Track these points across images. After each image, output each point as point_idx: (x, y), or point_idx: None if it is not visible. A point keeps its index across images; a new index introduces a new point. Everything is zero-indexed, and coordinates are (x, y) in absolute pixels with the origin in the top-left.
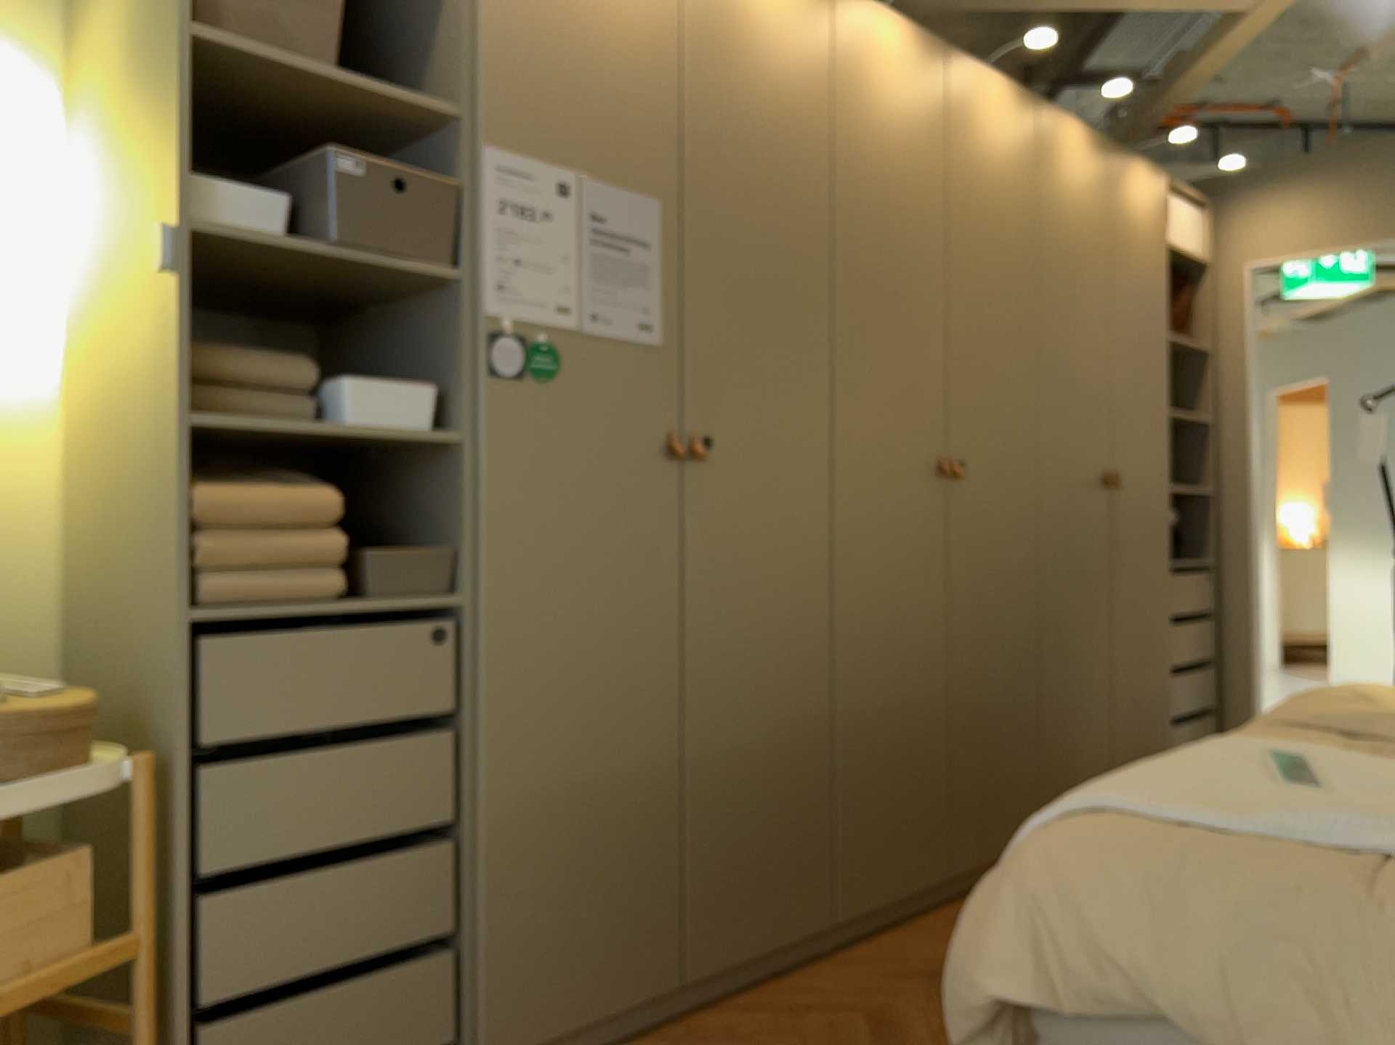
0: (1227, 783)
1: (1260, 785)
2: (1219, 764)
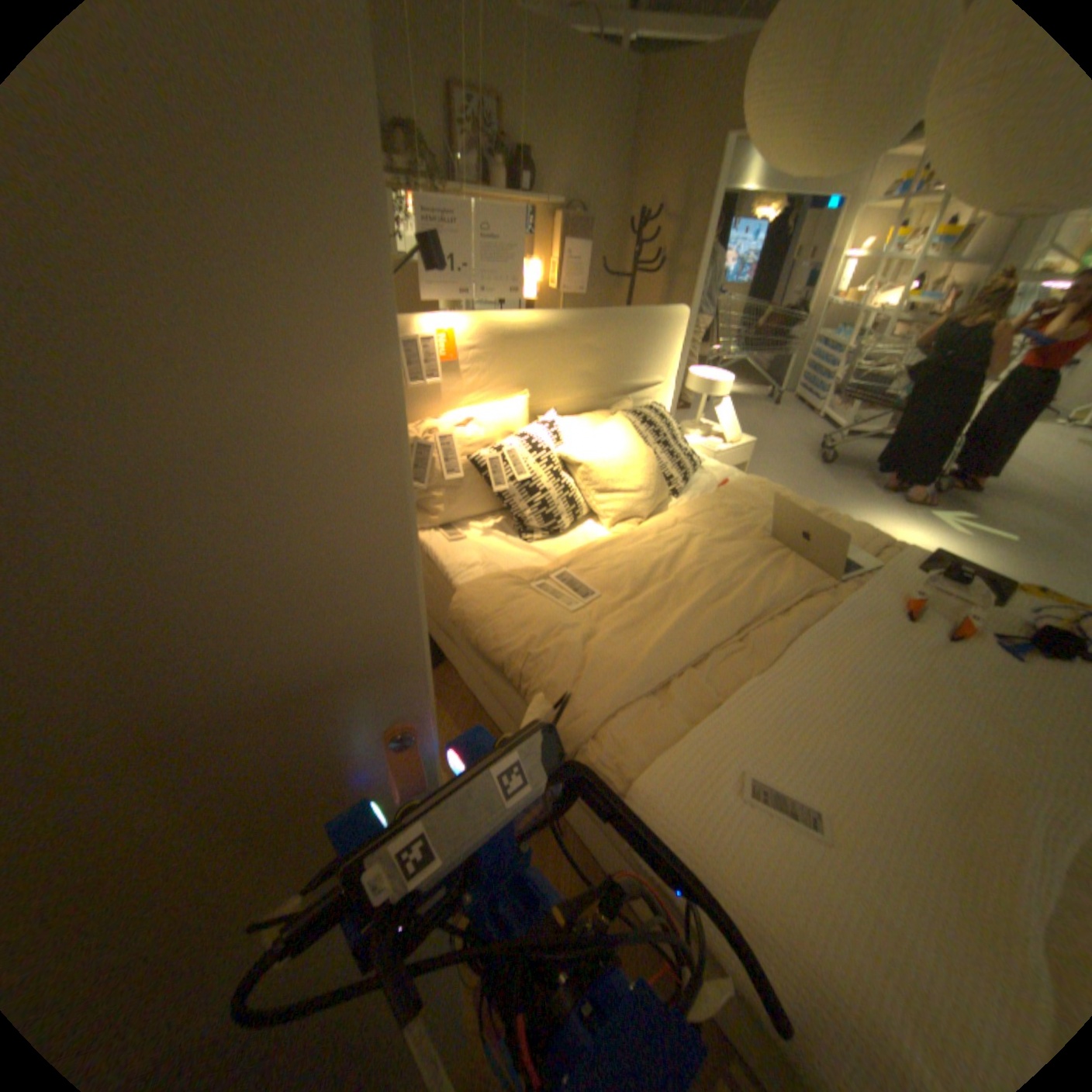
0: (844, 888)
1: (816, 851)
2: (776, 853)
